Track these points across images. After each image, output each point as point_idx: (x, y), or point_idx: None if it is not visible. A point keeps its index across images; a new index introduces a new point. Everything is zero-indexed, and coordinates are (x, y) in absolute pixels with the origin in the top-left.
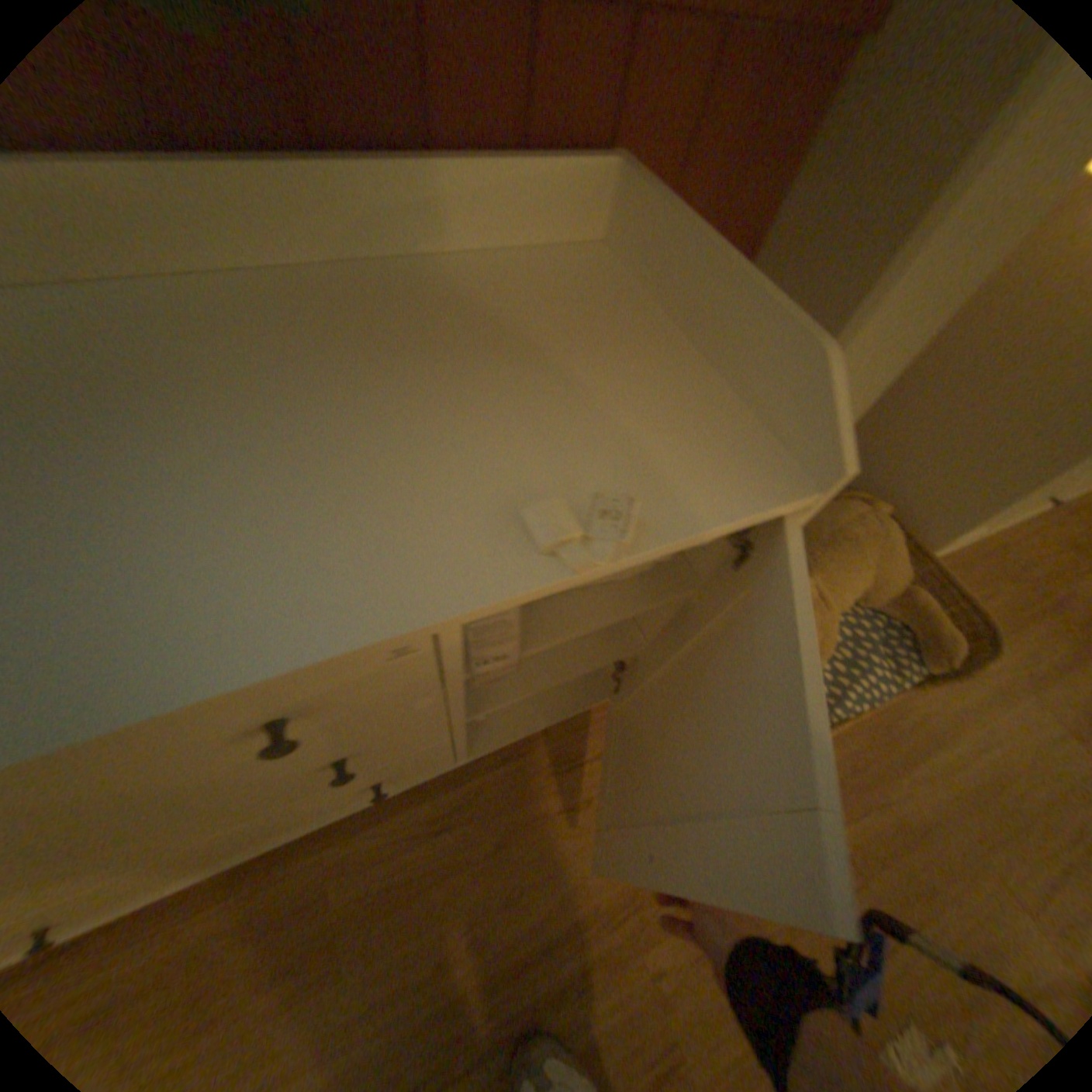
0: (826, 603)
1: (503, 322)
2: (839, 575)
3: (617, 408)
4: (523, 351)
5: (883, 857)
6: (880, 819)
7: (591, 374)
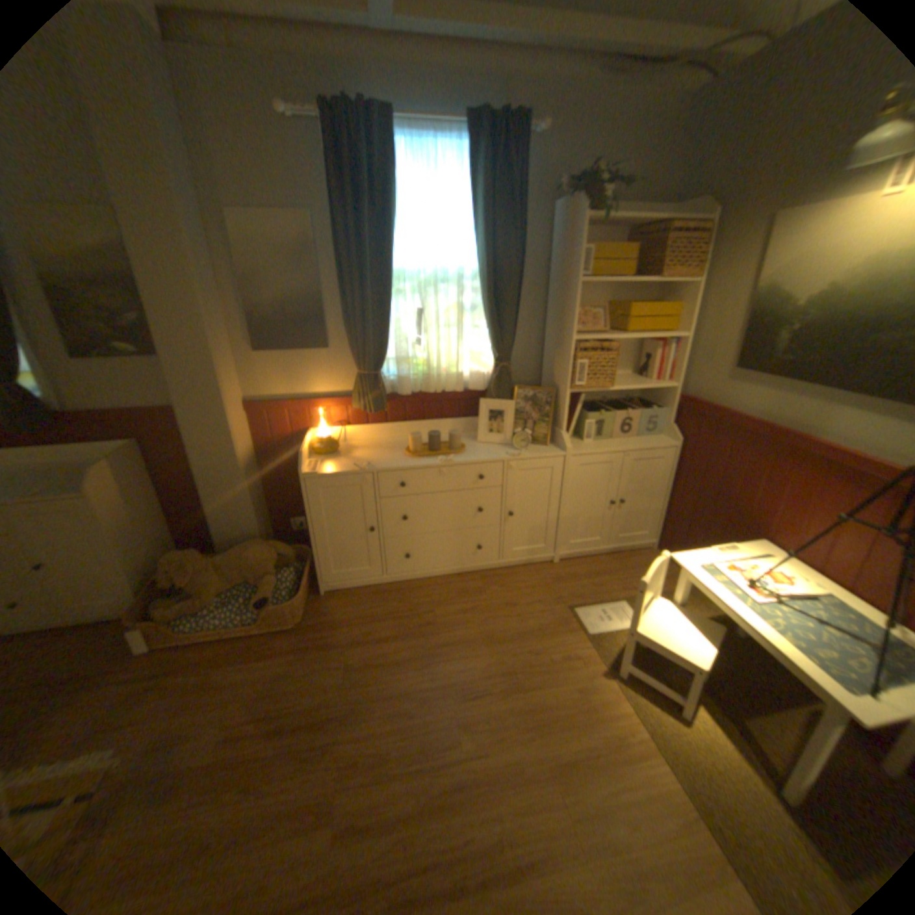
0: (211, 571)
1: (78, 470)
2: (223, 561)
3: (71, 482)
4: (71, 474)
5: (182, 692)
6: (199, 679)
7: (77, 477)
